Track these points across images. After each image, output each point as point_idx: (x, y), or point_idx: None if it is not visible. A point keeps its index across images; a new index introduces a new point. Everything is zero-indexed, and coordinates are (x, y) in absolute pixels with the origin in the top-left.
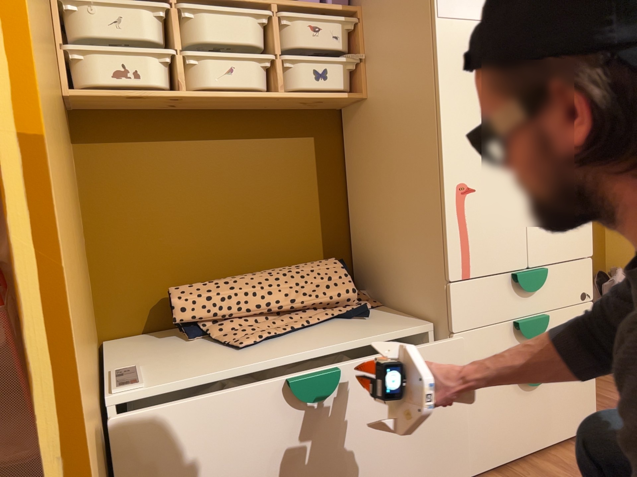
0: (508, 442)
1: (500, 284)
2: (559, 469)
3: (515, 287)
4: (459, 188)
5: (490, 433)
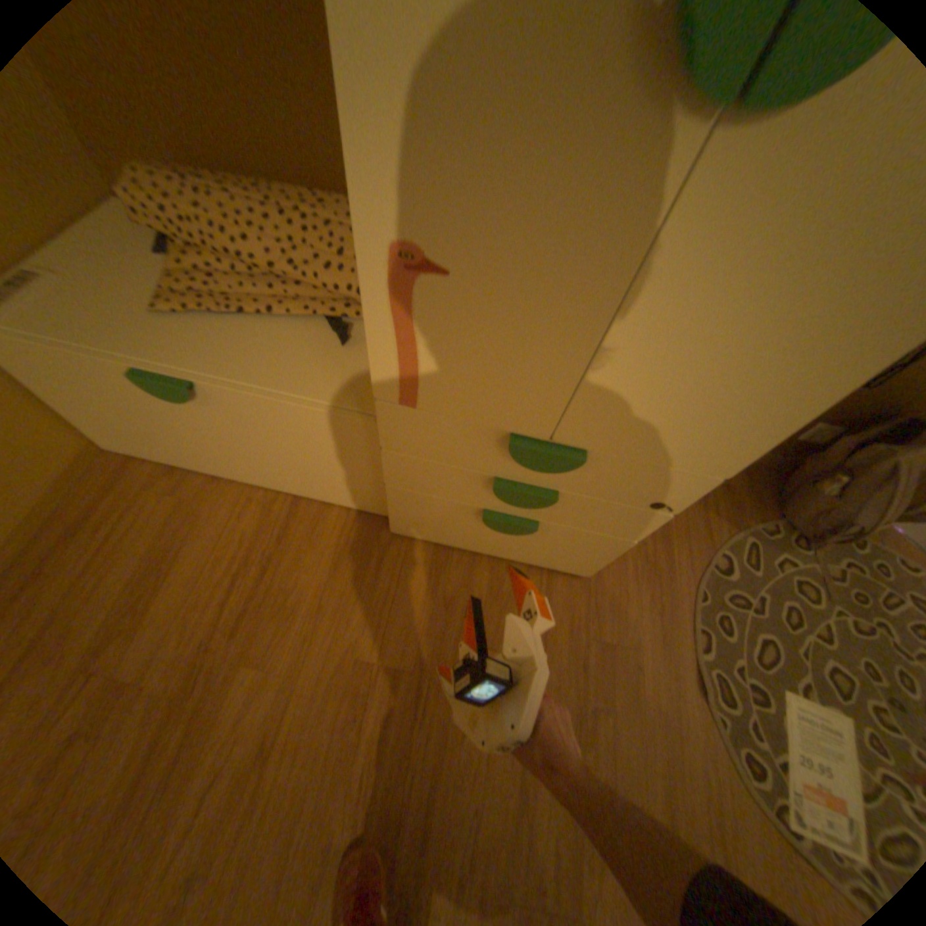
0: (454, 539)
1: (480, 436)
2: (485, 585)
3: (511, 448)
4: (397, 250)
5: (430, 526)
